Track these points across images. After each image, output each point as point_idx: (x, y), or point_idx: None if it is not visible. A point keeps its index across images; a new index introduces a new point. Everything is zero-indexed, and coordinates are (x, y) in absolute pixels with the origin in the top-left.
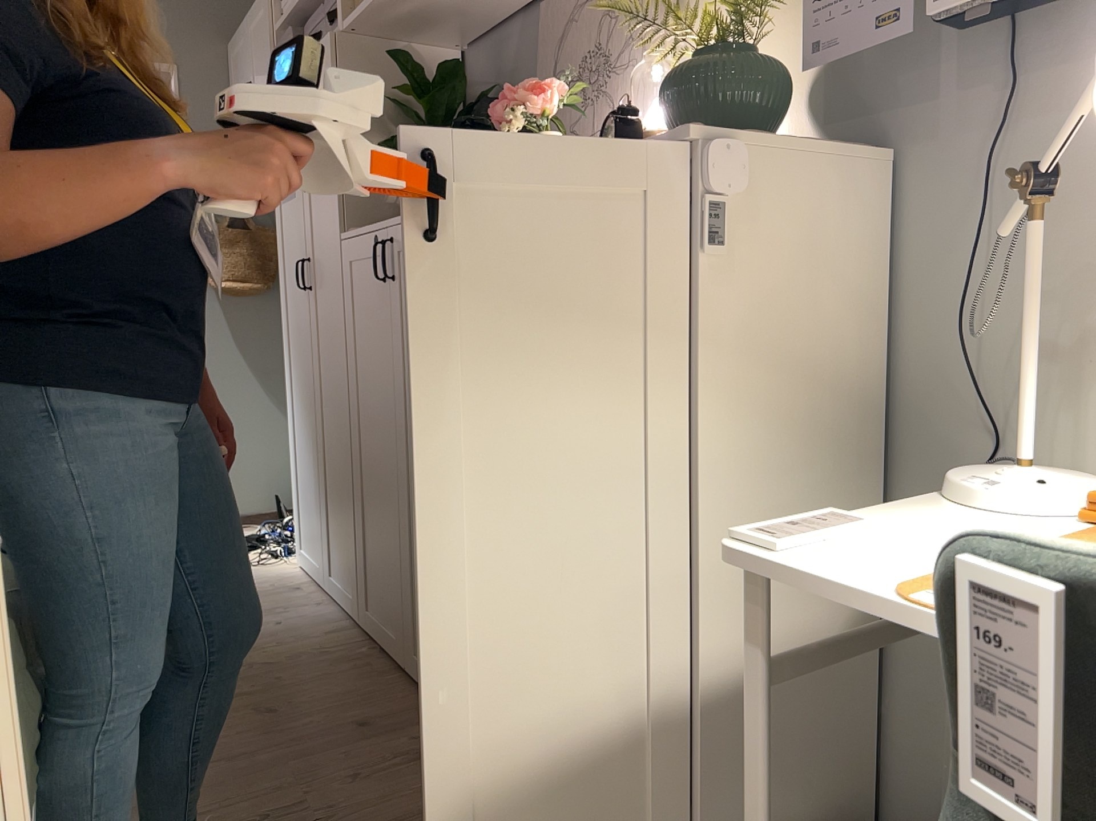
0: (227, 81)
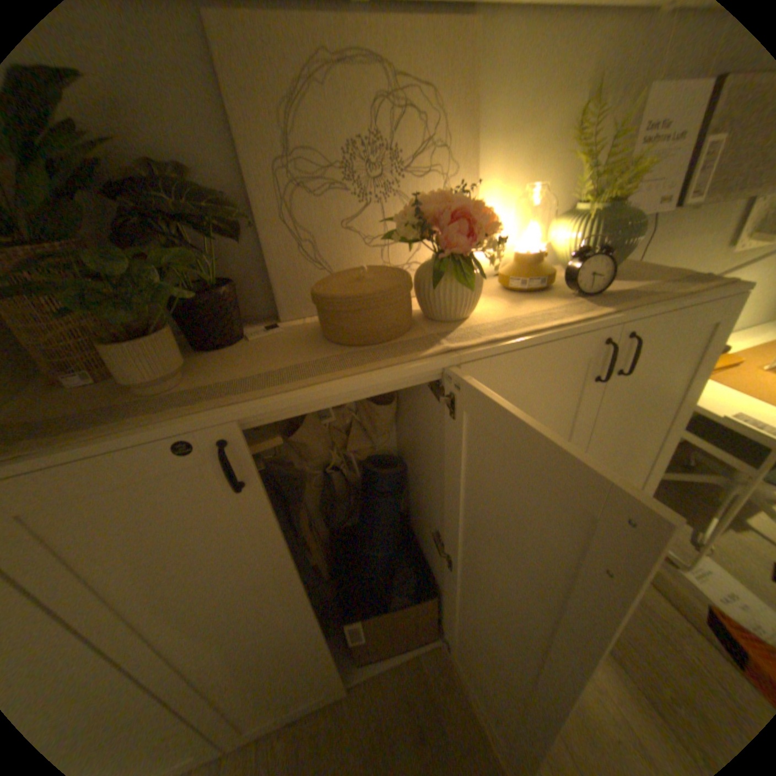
0: None
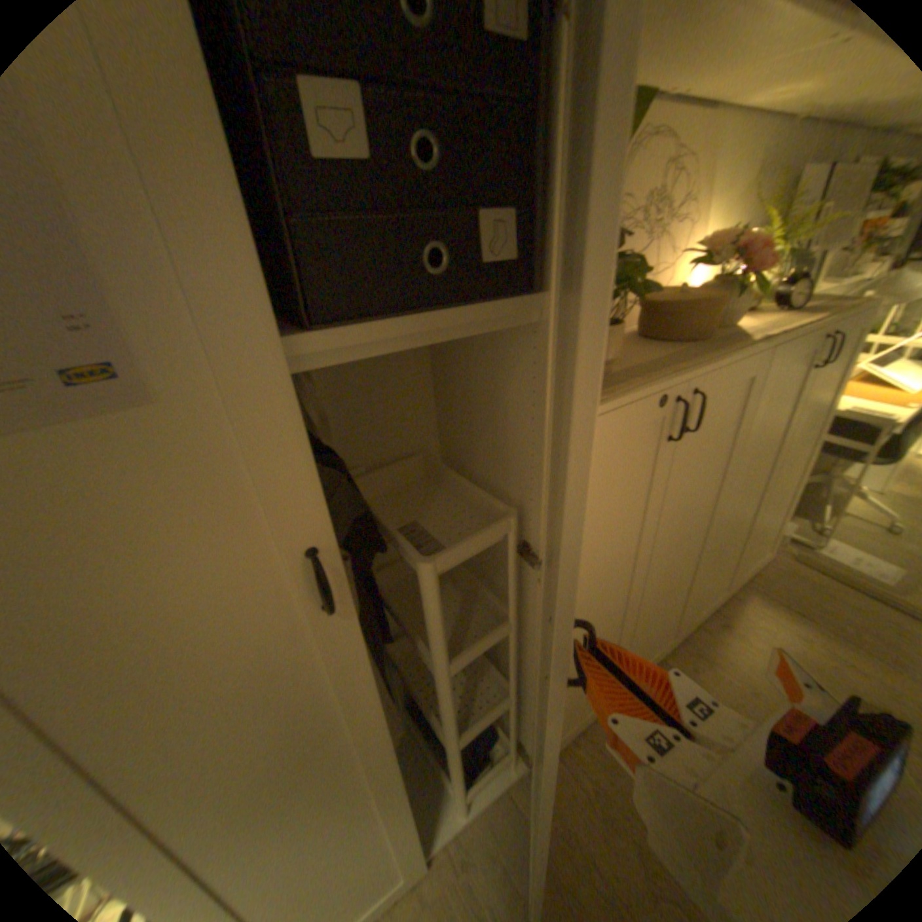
0: None
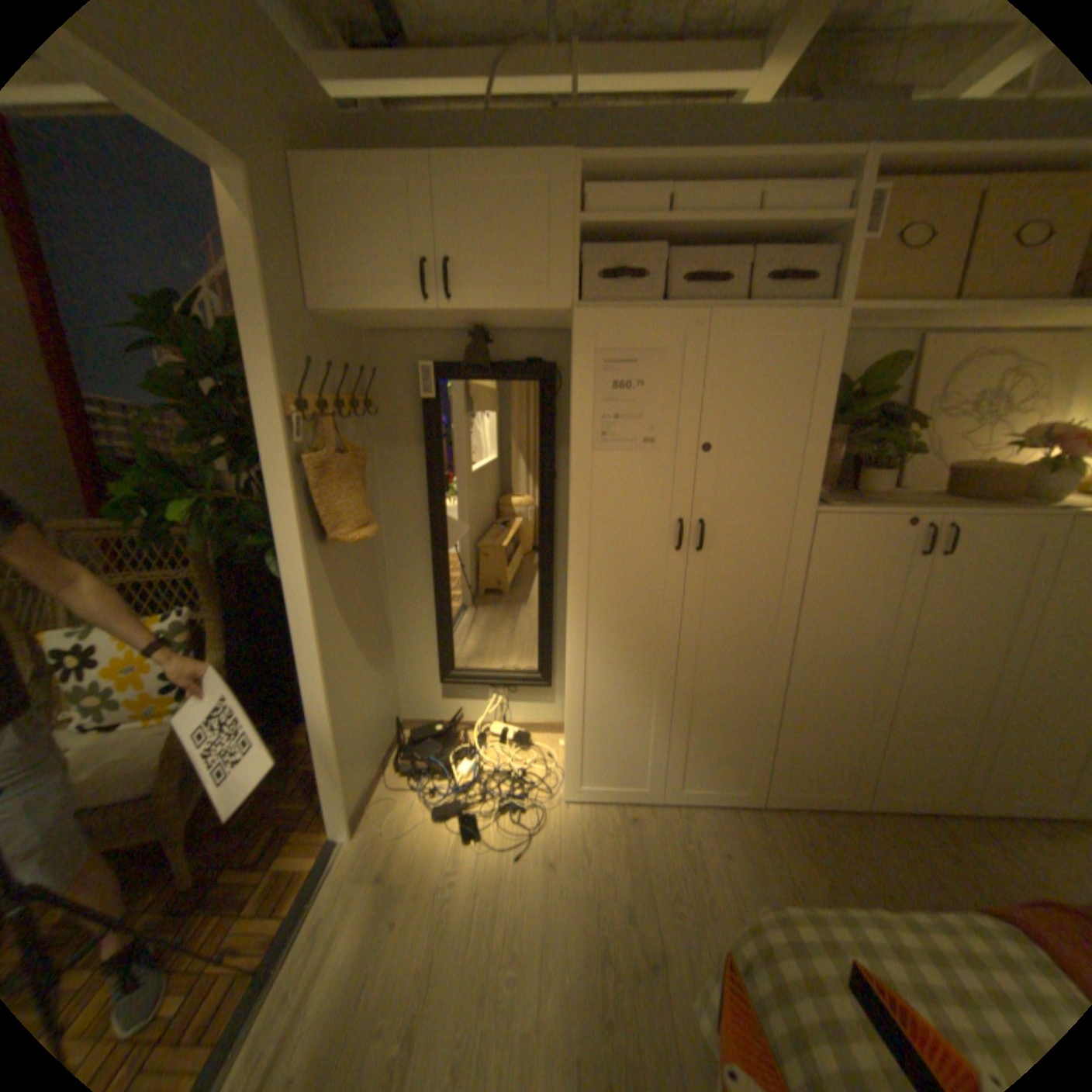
0: (295, 221)
